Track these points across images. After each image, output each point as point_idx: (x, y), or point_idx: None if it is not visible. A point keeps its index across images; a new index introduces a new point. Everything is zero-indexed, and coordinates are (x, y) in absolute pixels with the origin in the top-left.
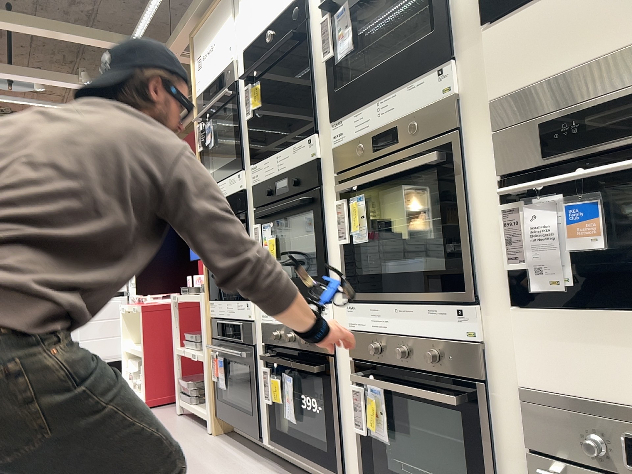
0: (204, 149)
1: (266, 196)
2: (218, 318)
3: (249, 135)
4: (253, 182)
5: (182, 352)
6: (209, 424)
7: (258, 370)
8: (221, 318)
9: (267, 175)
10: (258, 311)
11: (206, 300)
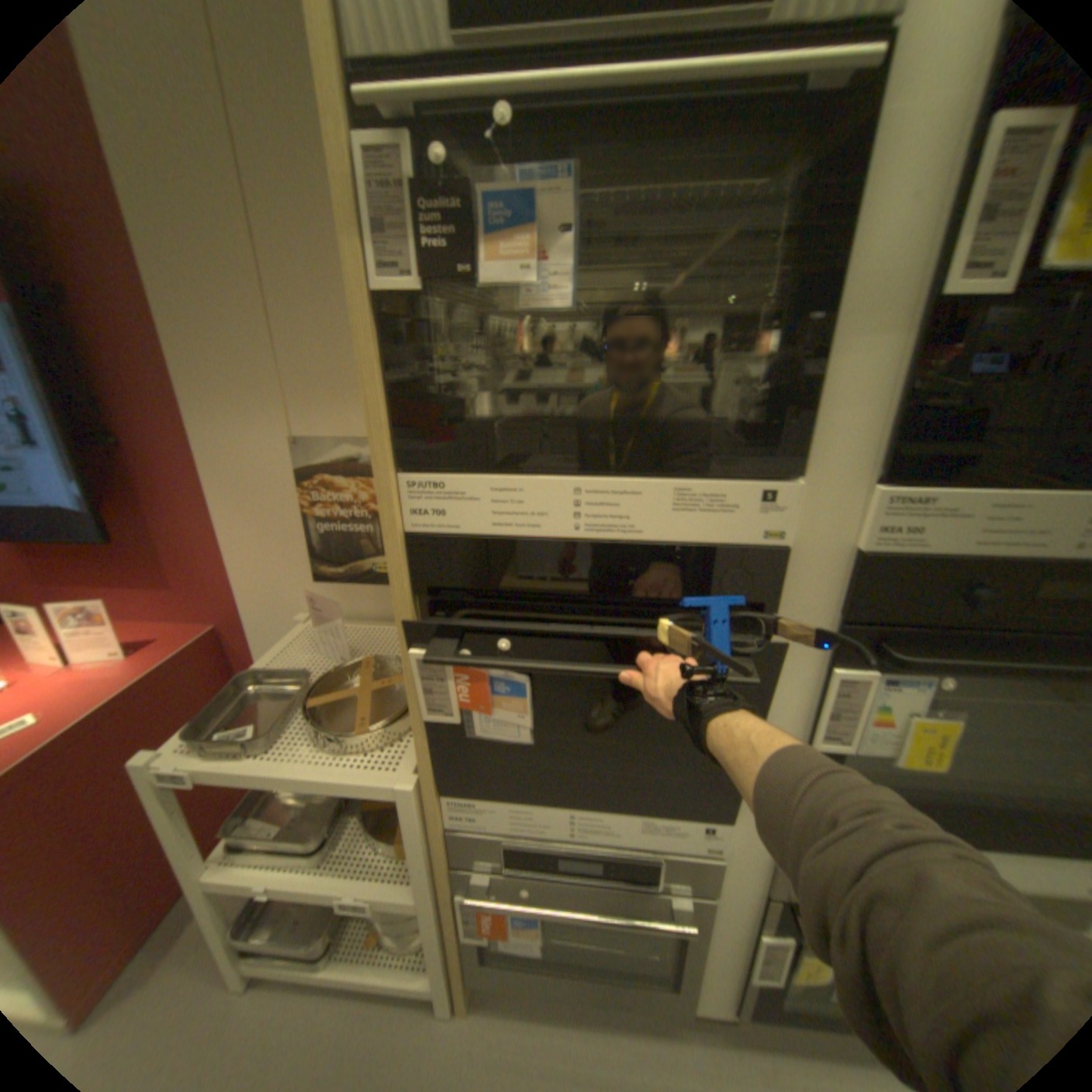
0: (422, 280)
1: (962, 607)
2: (504, 834)
3: (920, 359)
4: (881, 543)
5: (257, 892)
6: (444, 1007)
7: (715, 929)
8: (527, 837)
9: (1004, 545)
10: (753, 836)
11: (429, 798)
